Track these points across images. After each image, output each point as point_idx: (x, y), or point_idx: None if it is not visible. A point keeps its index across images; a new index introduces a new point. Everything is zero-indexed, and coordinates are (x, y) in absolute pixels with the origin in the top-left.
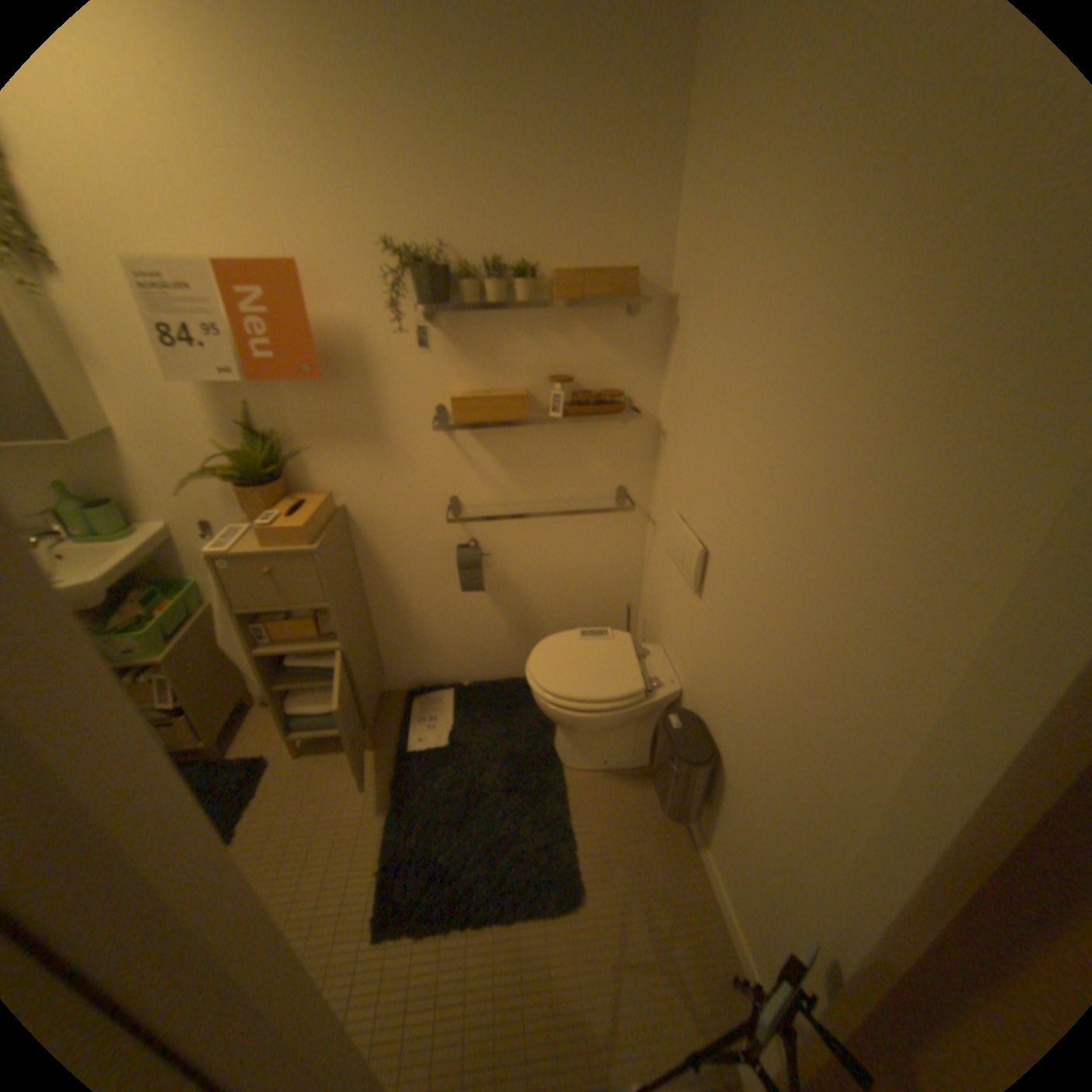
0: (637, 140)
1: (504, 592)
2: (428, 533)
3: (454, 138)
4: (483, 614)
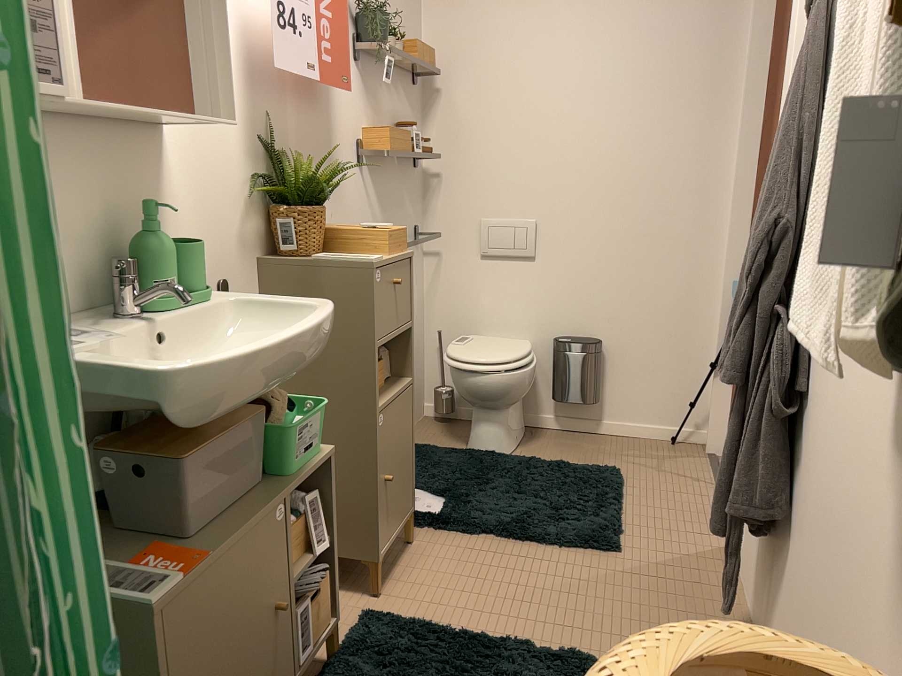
0: None
1: None
2: None
3: None
4: None
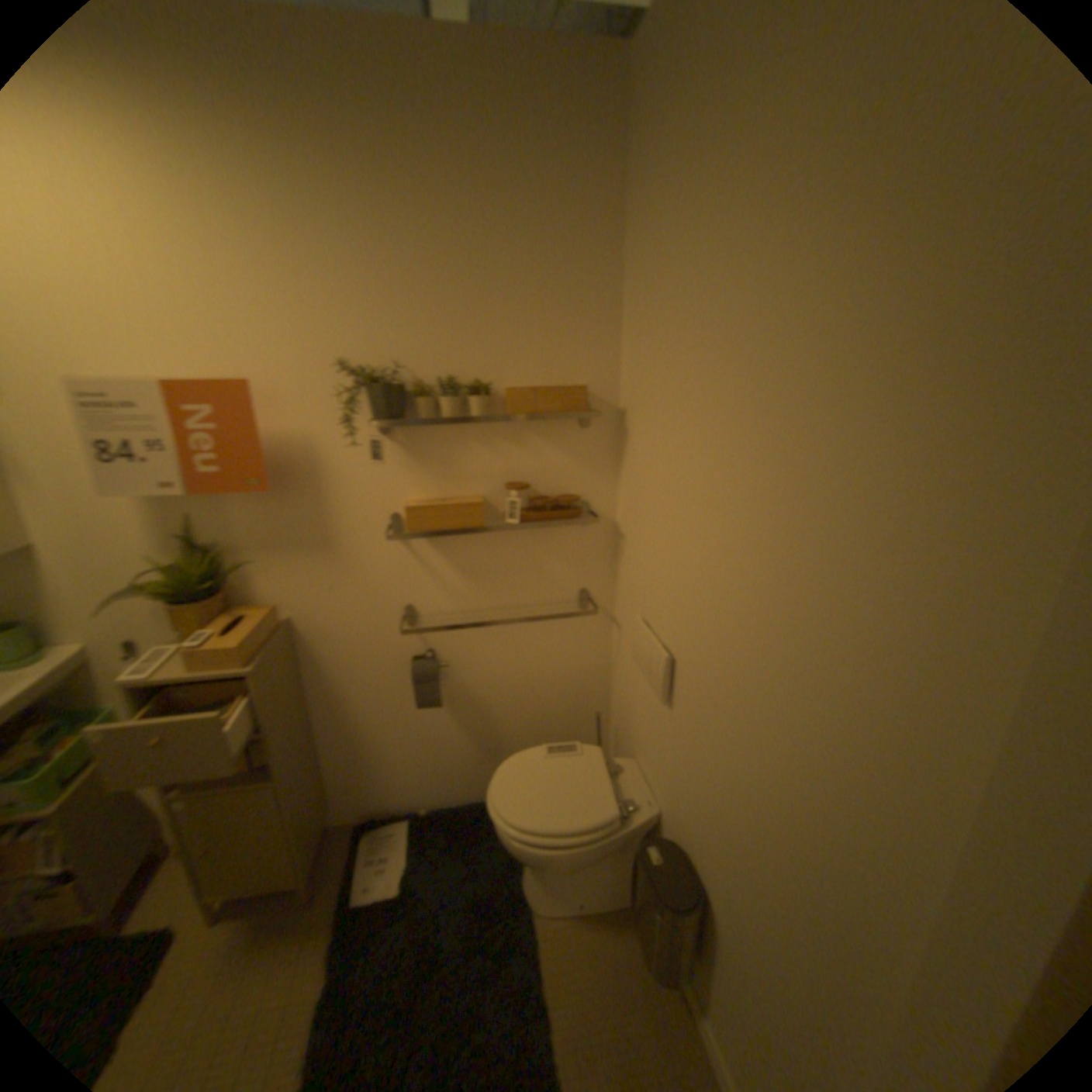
0: (578, 280)
1: (463, 706)
2: (380, 645)
3: (408, 277)
4: (440, 731)
